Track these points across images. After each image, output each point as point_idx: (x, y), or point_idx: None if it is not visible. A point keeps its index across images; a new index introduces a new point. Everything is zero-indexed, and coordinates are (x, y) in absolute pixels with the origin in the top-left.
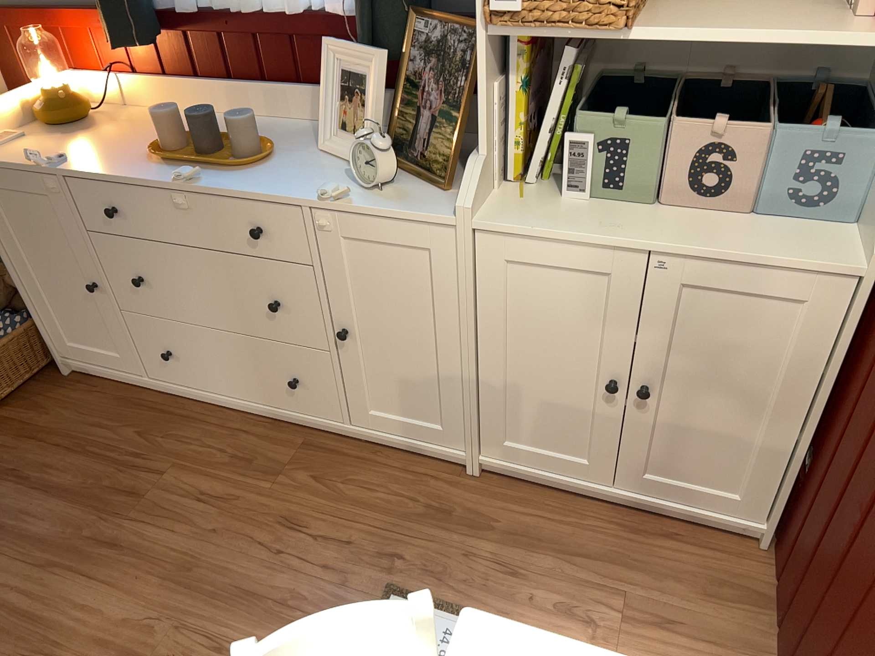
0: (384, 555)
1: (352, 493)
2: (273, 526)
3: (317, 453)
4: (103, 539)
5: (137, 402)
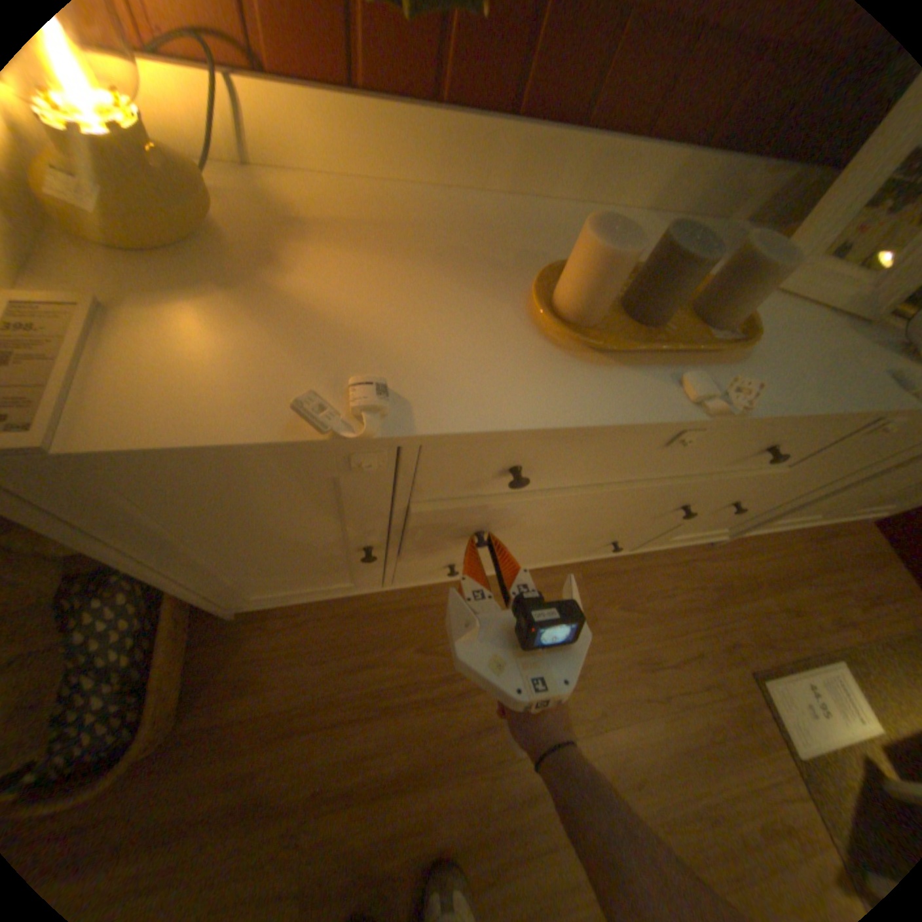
0: (731, 655)
1: (663, 611)
2: (642, 684)
3: (605, 585)
4: (517, 812)
5: (369, 617)
